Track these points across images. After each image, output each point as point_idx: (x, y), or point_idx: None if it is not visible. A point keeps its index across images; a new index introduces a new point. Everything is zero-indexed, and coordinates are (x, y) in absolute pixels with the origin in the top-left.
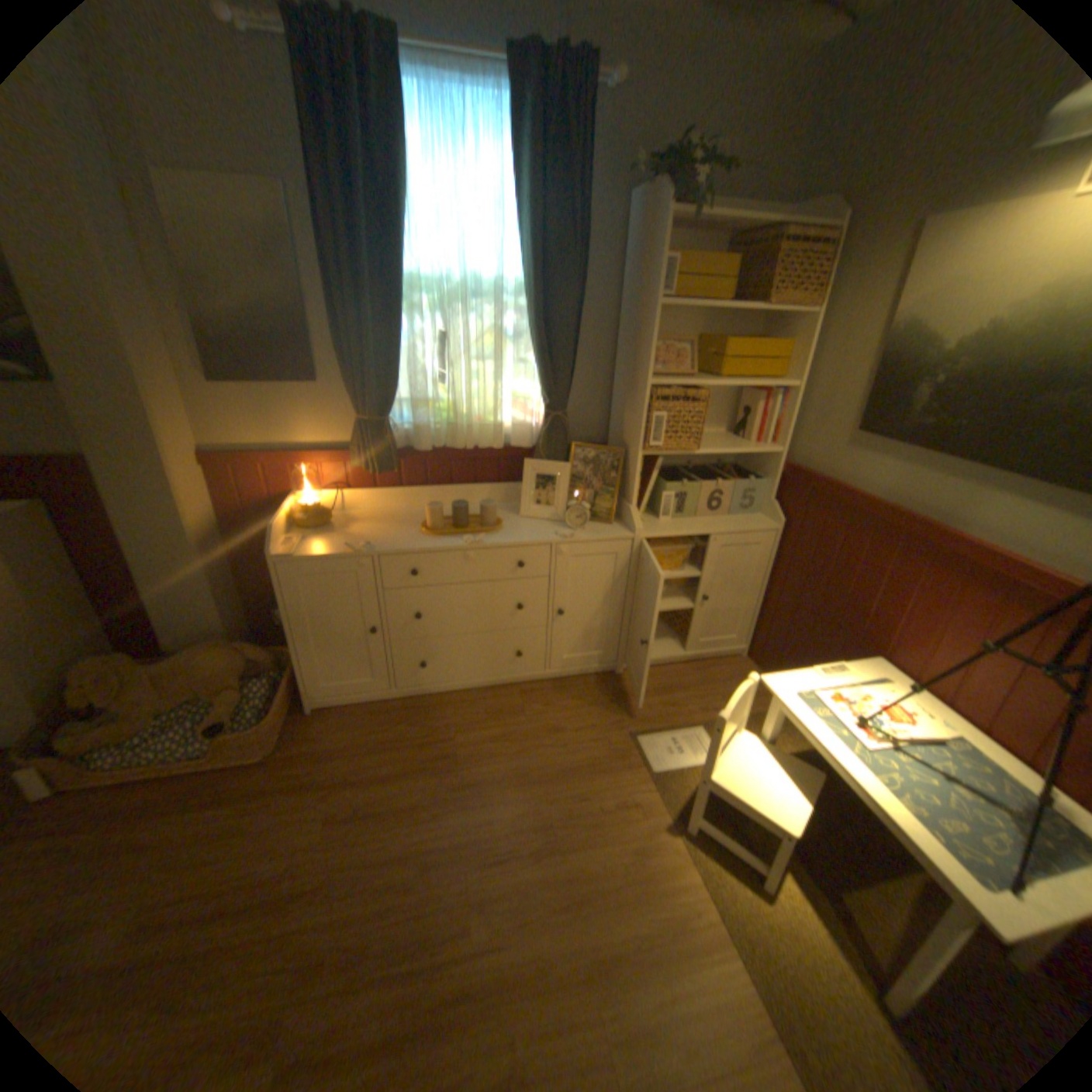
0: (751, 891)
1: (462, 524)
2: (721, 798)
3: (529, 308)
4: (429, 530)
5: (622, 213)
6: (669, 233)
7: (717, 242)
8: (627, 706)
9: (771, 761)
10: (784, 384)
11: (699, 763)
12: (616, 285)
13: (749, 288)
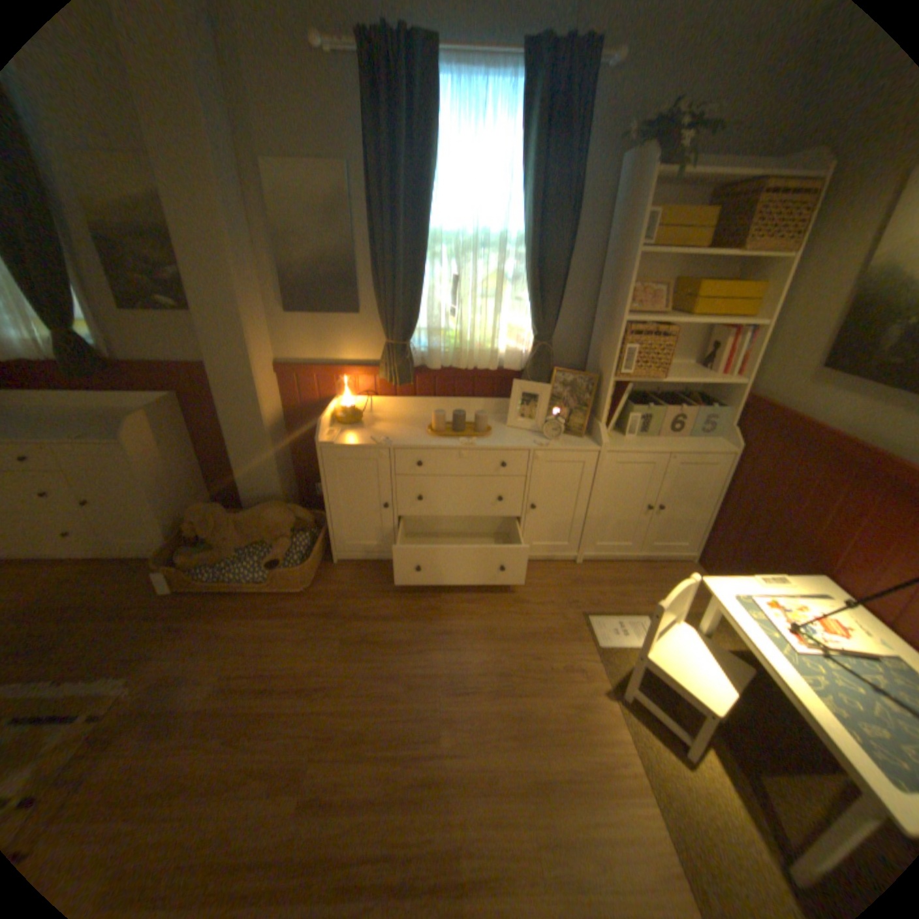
0: (675, 756)
1: (459, 428)
2: (655, 674)
3: (526, 255)
4: (433, 432)
5: (614, 173)
6: (652, 190)
7: (700, 195)
8: (583, 590)
9: (705, 651)
10: (755, 322)
11: (641, 645)
12: (603, 235)
13: (727, 236)
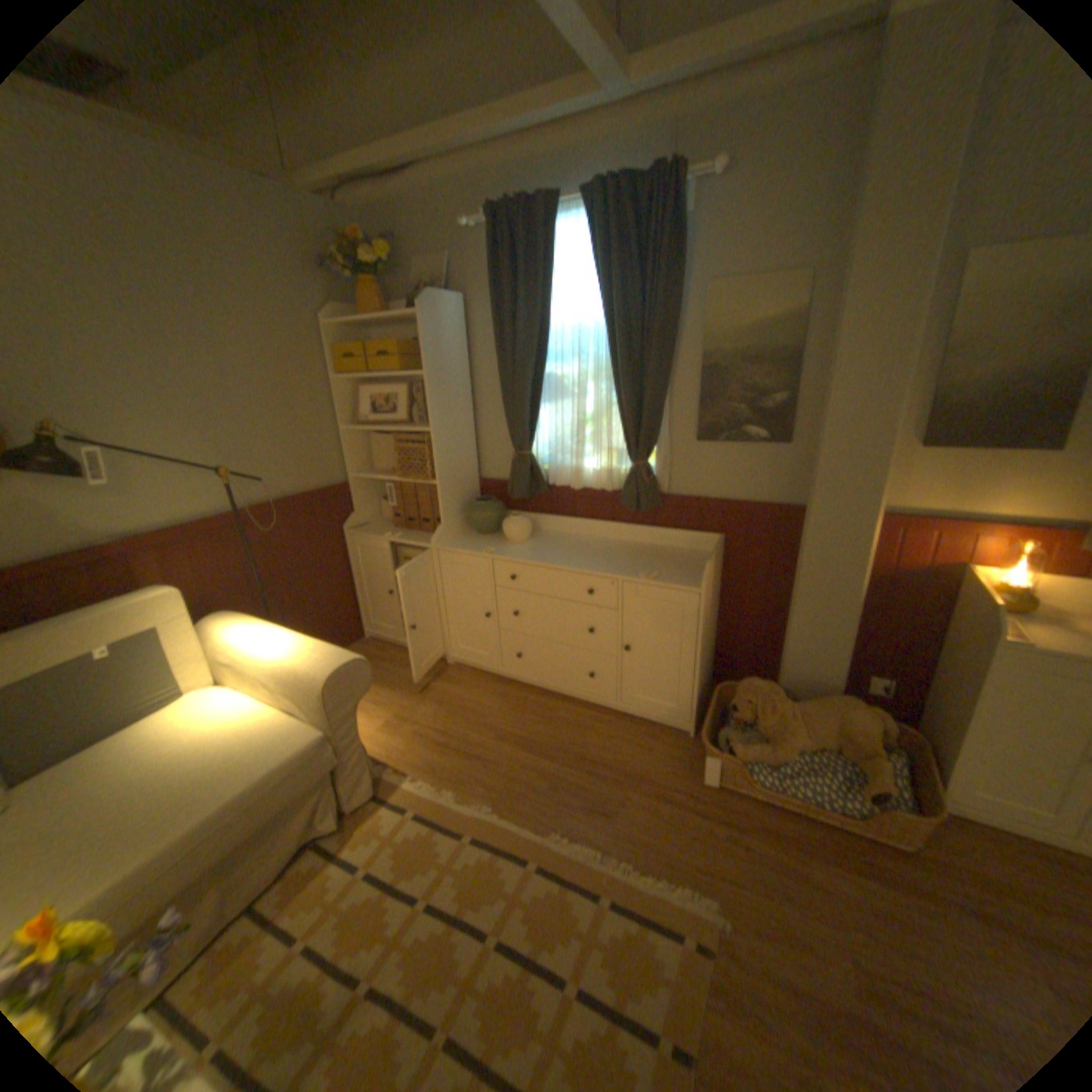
0: None
1: None
2: None
3: None
4: None
5: None
6: None
7: None
8: None
9: None
10: None
11: None
12: None
13: None
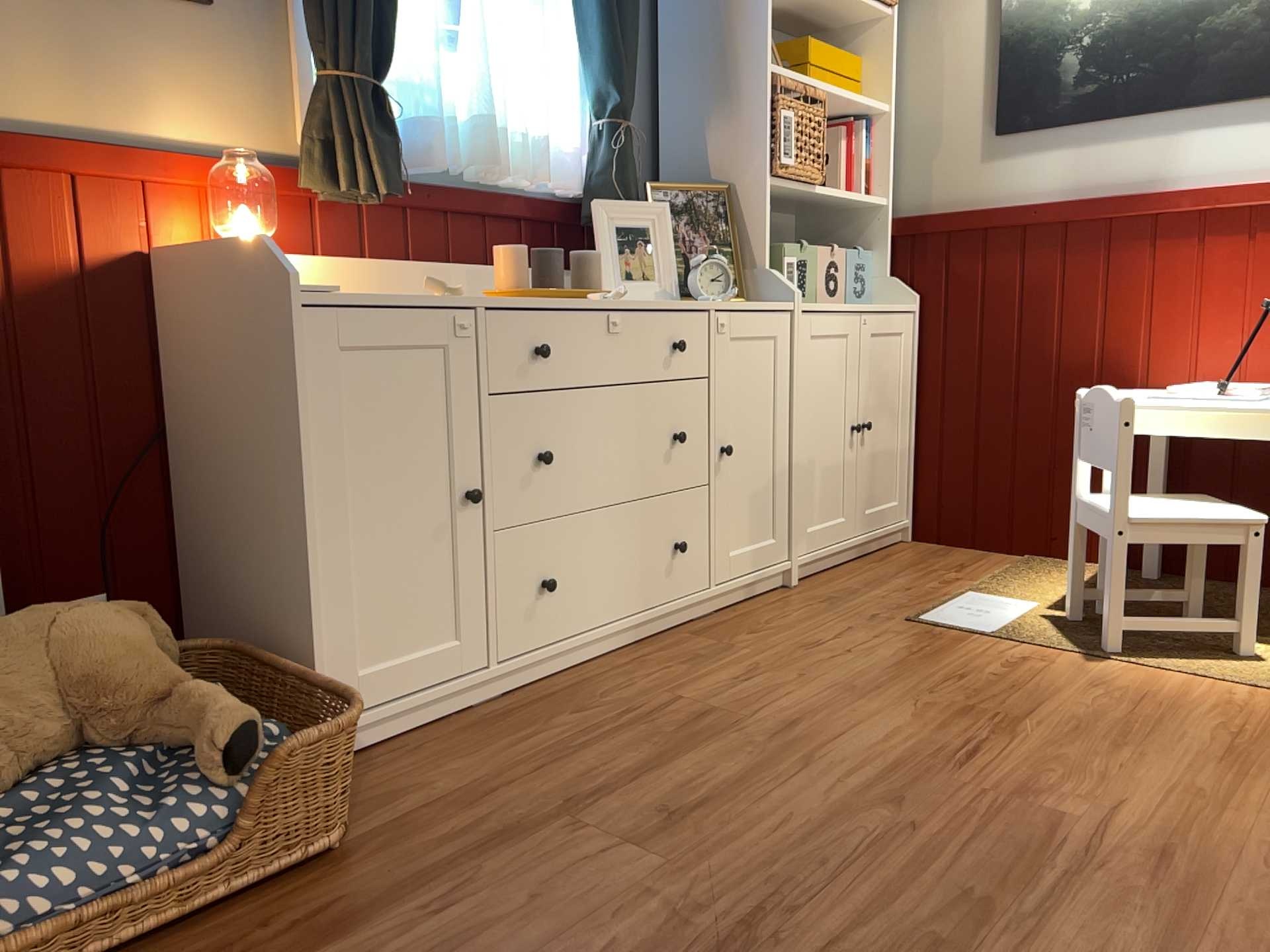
0: (1228, 659)
1: (558, 284)
2: (1148, 537)
3: None
4: (516, 289)
5: None
6: None
7: None
8: (854, 602)
9: (1143, 498)
10: (861, 116)
11: (1016, 610)
12: None
13: None
